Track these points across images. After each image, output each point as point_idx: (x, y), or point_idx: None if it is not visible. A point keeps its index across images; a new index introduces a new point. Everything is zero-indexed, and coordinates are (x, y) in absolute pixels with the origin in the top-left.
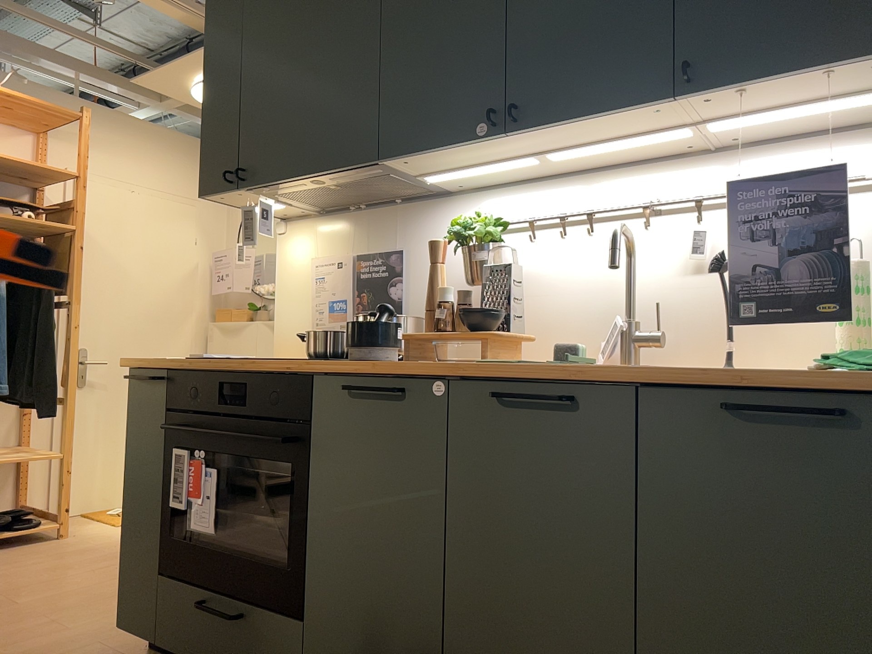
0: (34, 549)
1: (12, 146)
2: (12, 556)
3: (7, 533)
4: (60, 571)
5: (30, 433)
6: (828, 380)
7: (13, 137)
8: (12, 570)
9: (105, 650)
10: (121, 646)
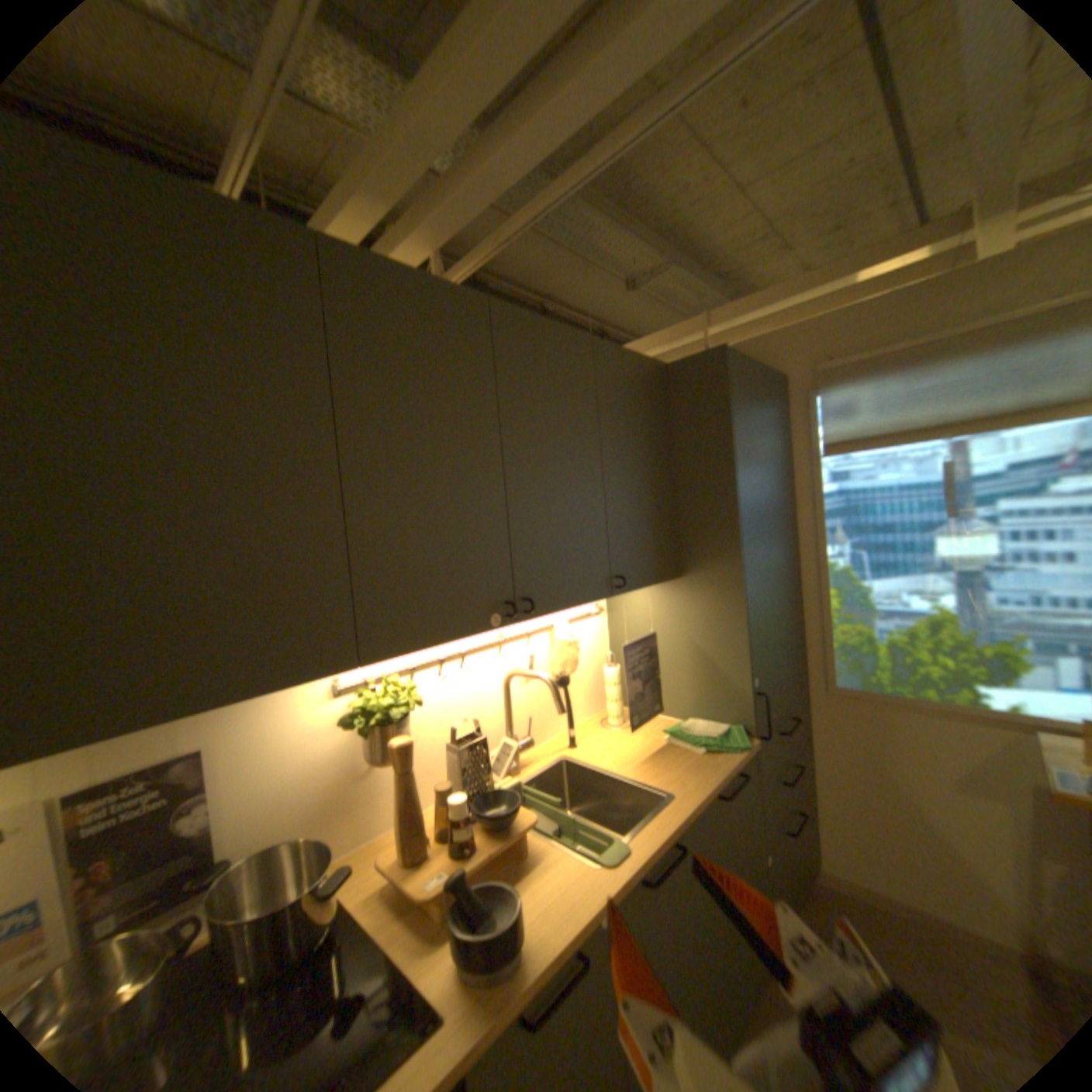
0: None
1: None
2: None
3: None
4: None
5: None
6: (743, 765)
7: None
8: None
9: None
10: None
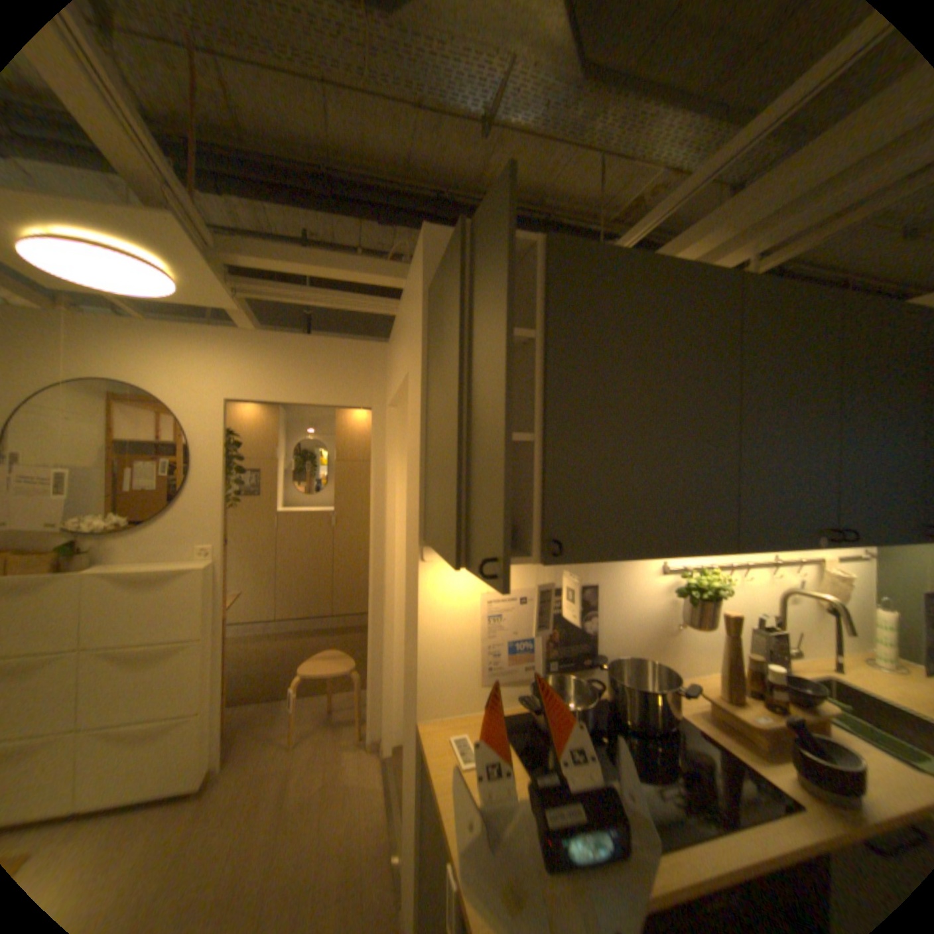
0: None
1: None
2: None
3: None
4: None
5: None
6: None
7: None
8: None
9: None
10: None
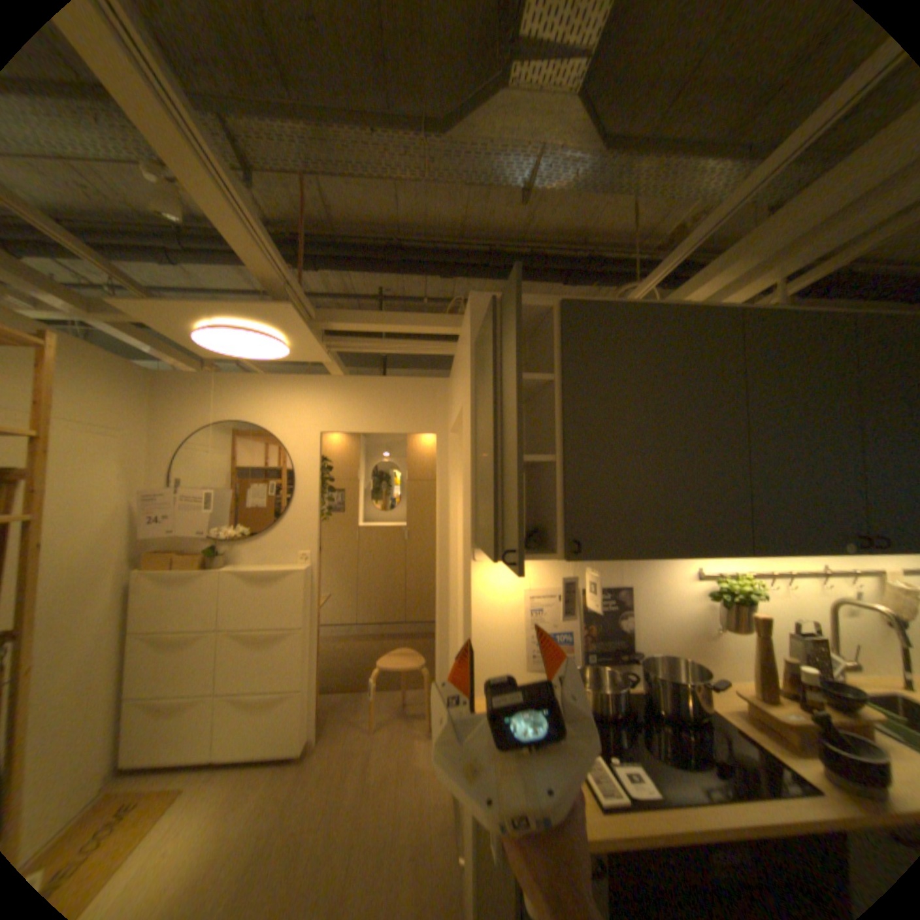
0: None
1: None
2: None
3: None
4: None
5: None
6: None
7: None
8: None
9: None
10: None
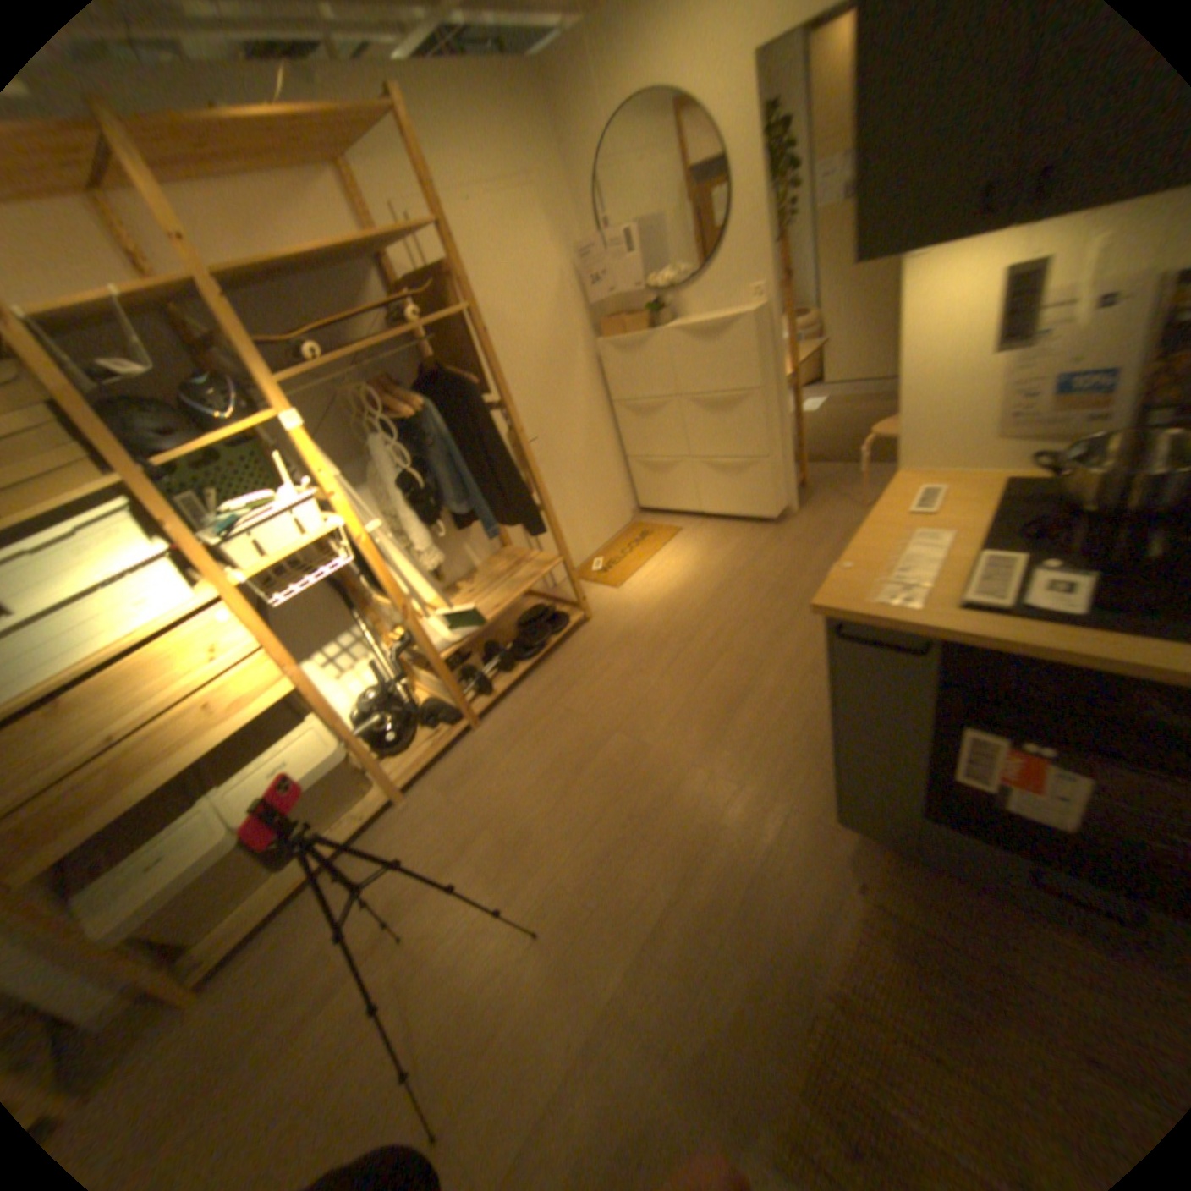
0: (582, 645)
1: (313, 203)
2: (573, 659)
3: (553, 638)
4: (638, 680)
5: (506, 533)
6: None
7: (306, 187)
8: (594, 685)
9: (812, 822)
10: (821, 811)
